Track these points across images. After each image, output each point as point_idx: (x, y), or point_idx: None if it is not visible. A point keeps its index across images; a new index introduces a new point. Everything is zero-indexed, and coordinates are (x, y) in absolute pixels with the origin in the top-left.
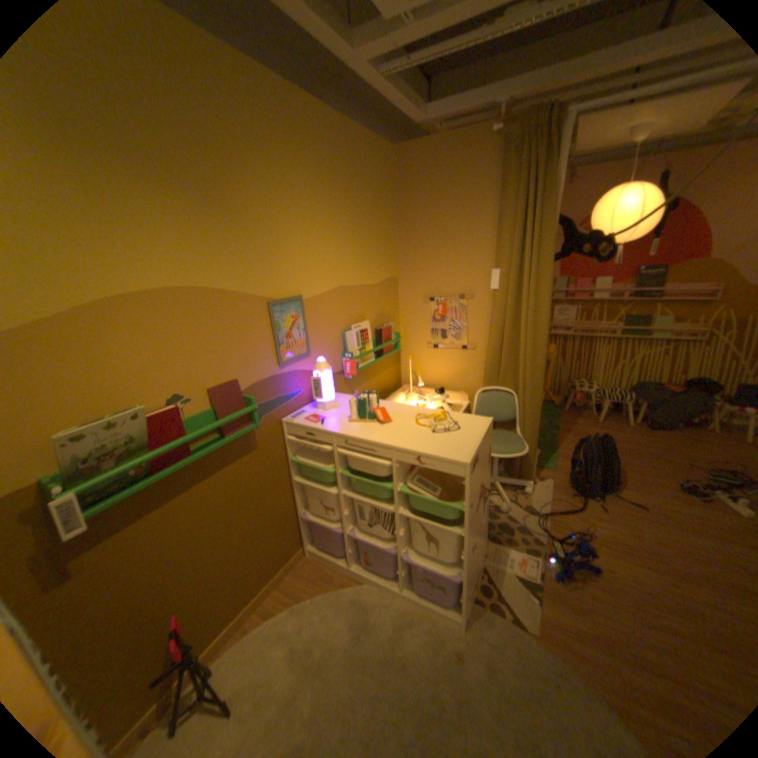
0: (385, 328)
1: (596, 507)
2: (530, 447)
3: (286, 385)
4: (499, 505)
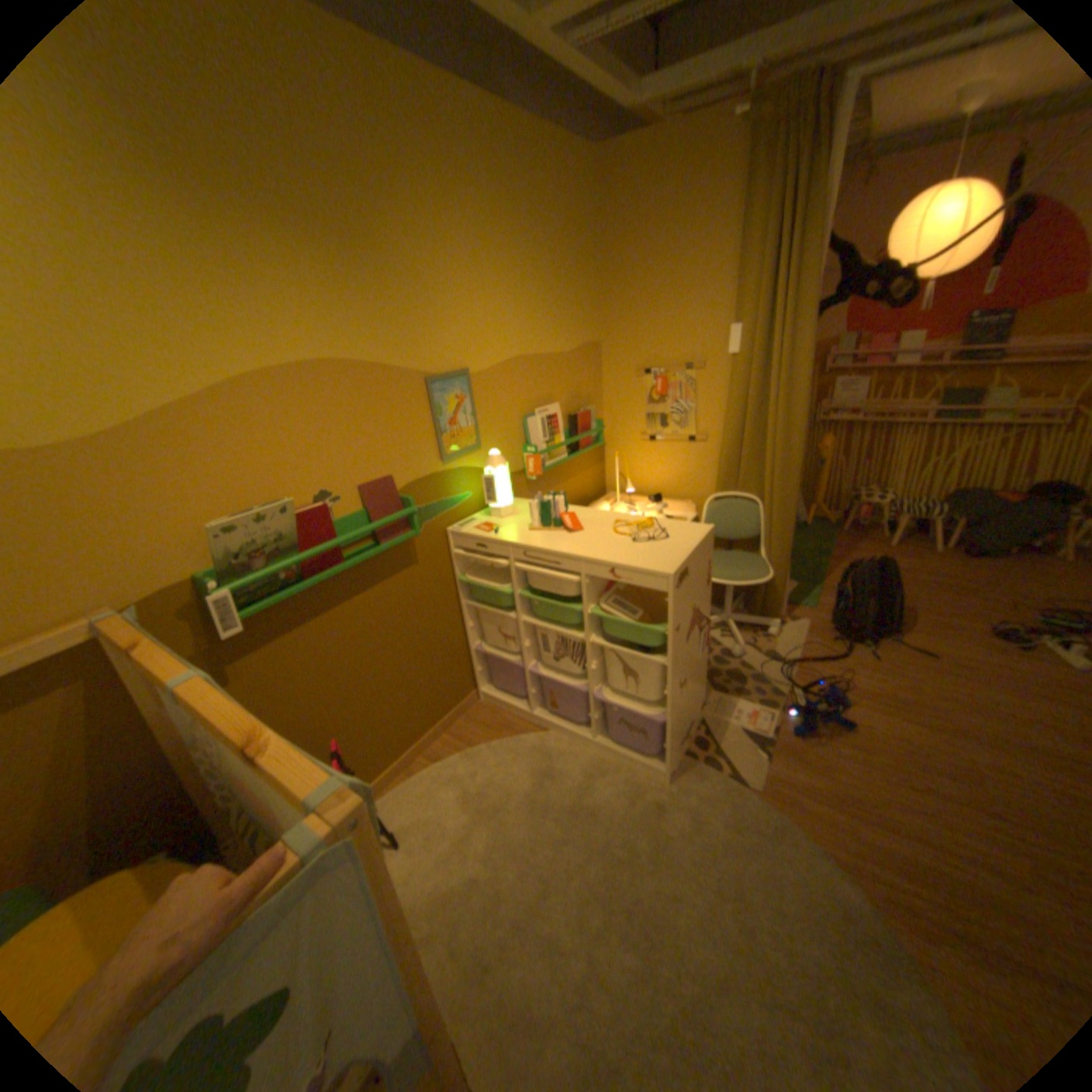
0: (582, 413)
1: (865, 653)
2: (778, 574)
3: (451, 486)
4: (729, 647)
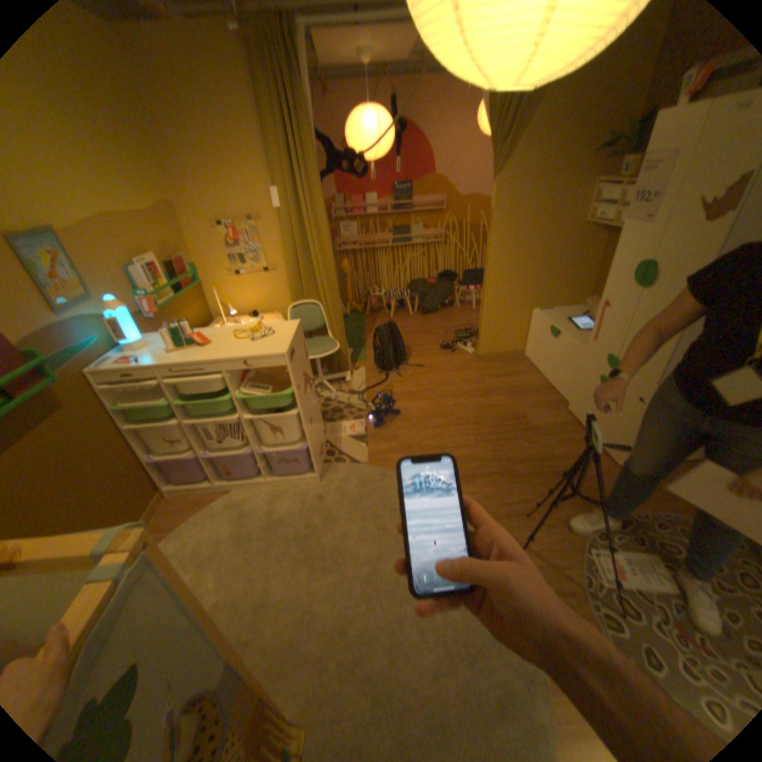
0: (175, 259)
1: (393, 375)
2: (341, 345)
3: (72, 332)
4: (327, 395)
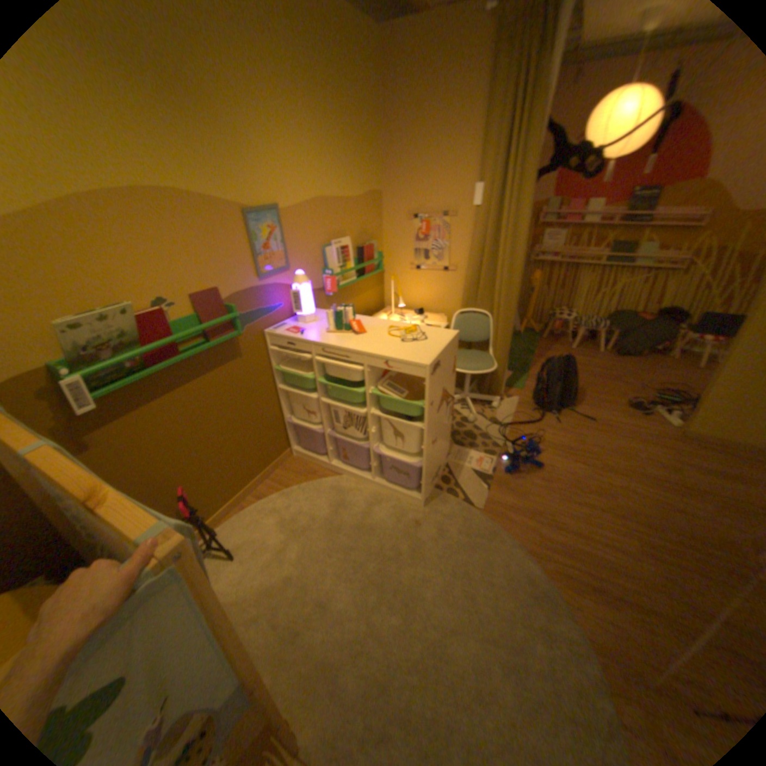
0: (366, 246)
1: (551, 418)
2: (499, 366)
3: (265, 298)
4: (465, 416)
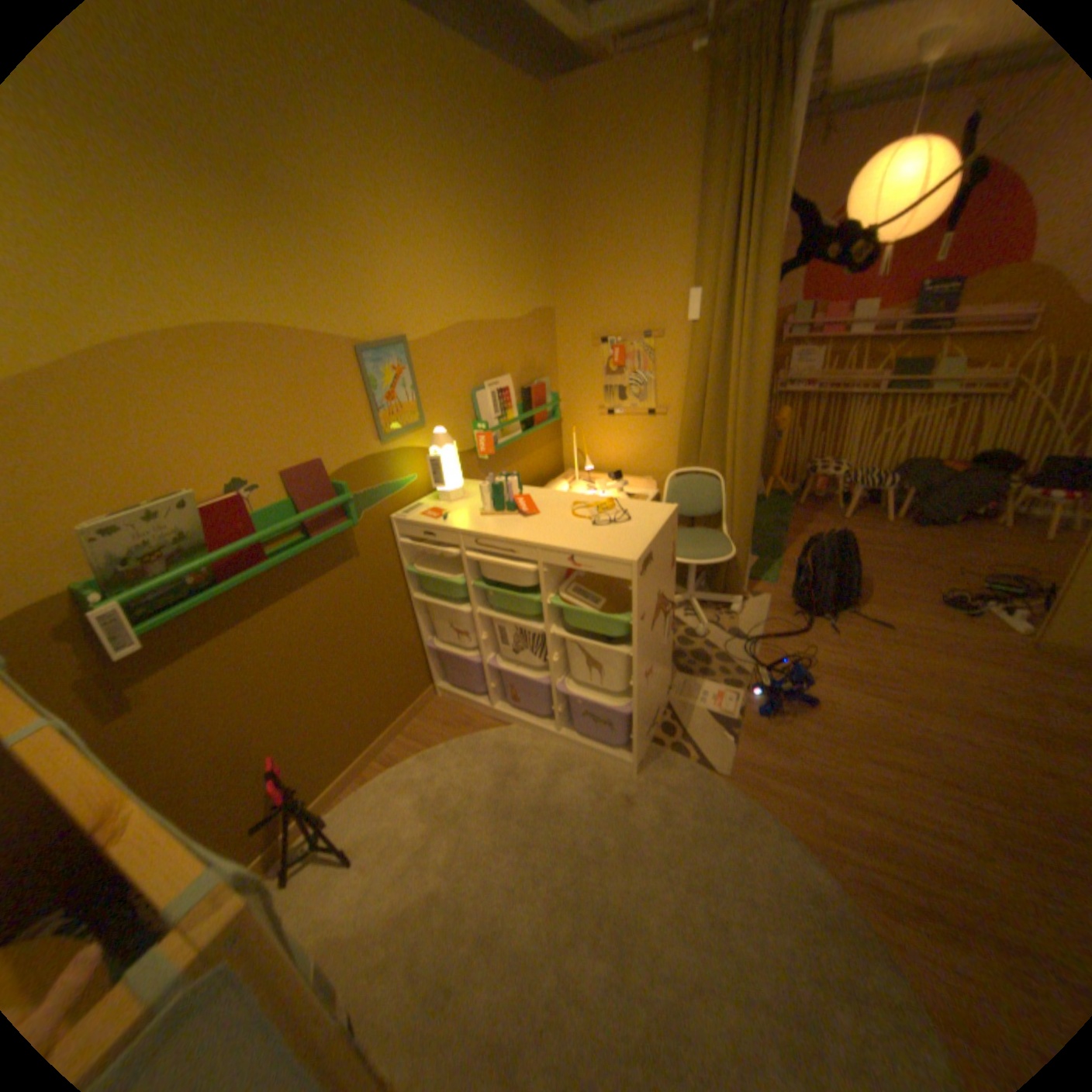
0: (536, 386)
1: (824, 627)
2: (740, 551)
3: (392, 468)
4: (693, 627)
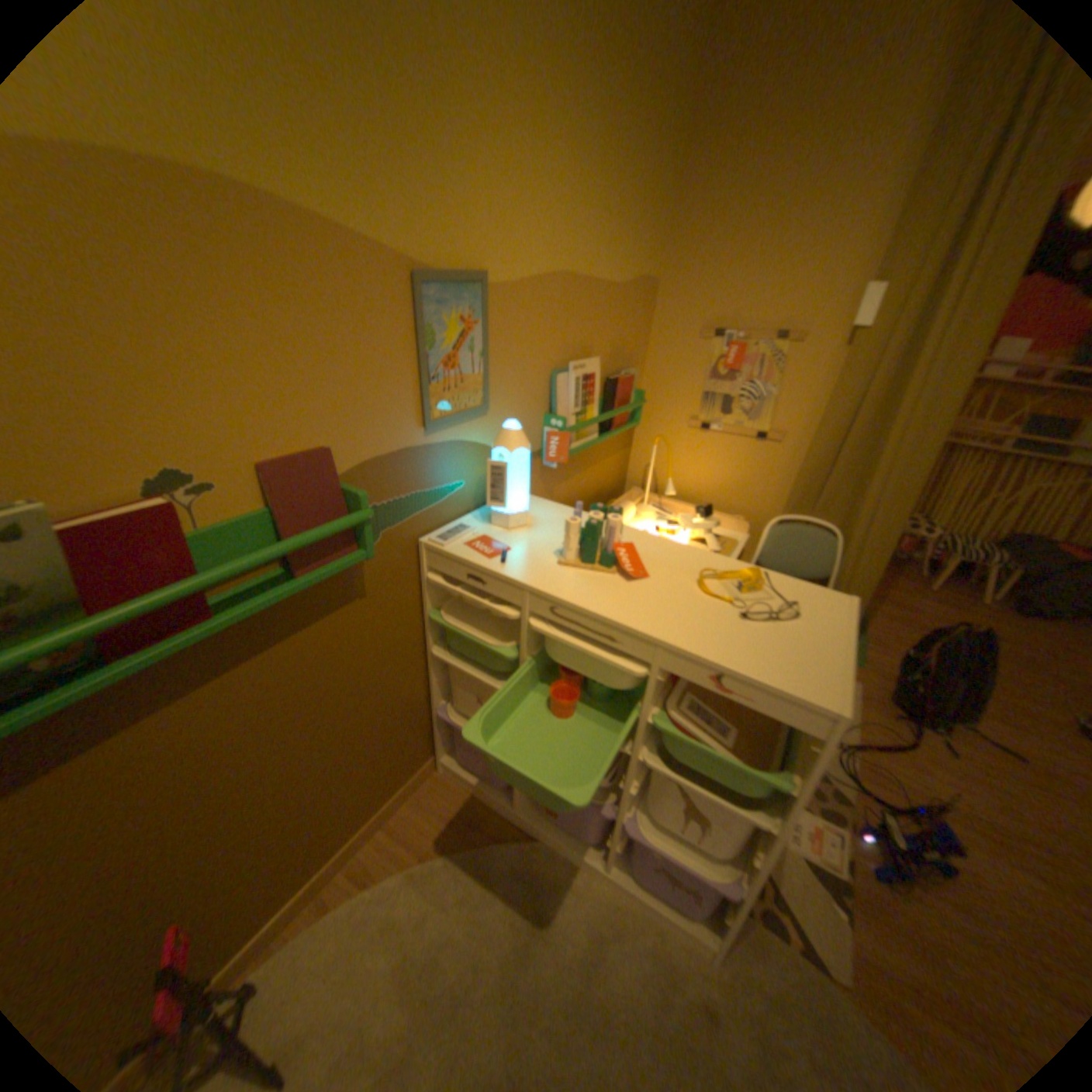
0: (626, 378)
1: (938, 745)
2: None
3: (435, 469)
4: None
